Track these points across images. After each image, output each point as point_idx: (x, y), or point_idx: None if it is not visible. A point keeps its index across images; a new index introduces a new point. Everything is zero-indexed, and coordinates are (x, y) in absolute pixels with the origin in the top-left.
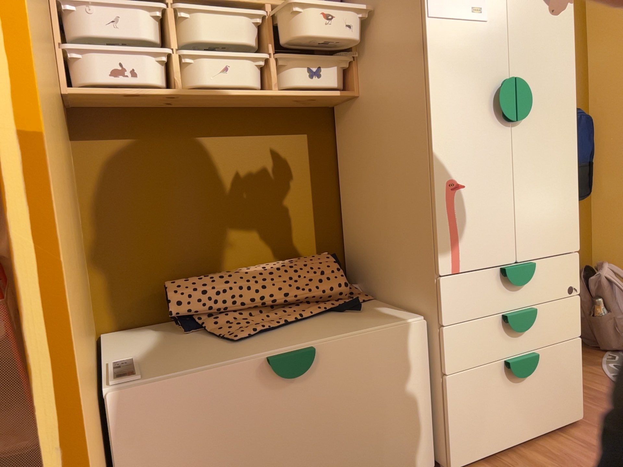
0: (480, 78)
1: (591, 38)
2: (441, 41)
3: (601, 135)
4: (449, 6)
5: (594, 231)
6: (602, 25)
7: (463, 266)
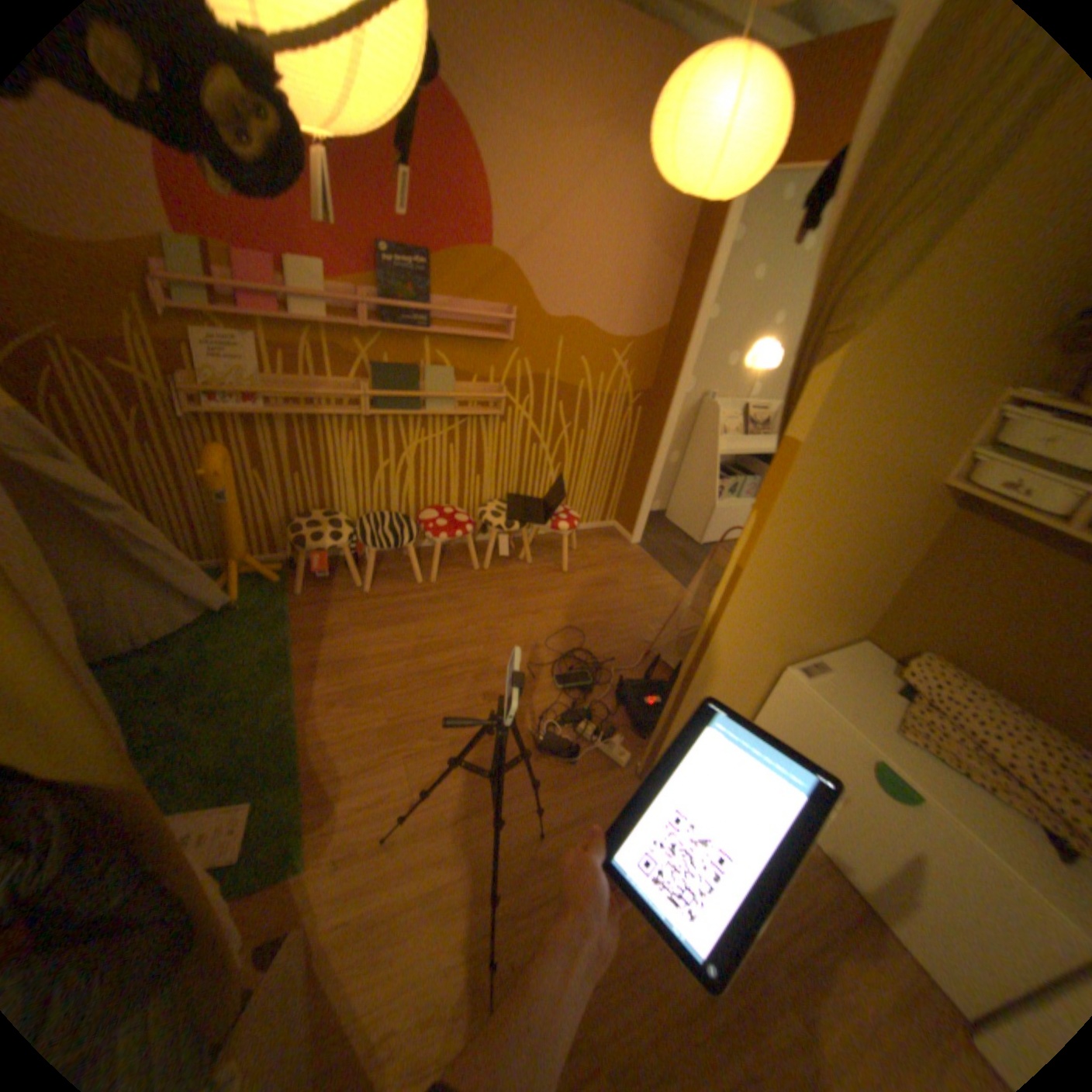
0: None
1: None
2: None
3: None
4: None
5: None
6: None
7: None
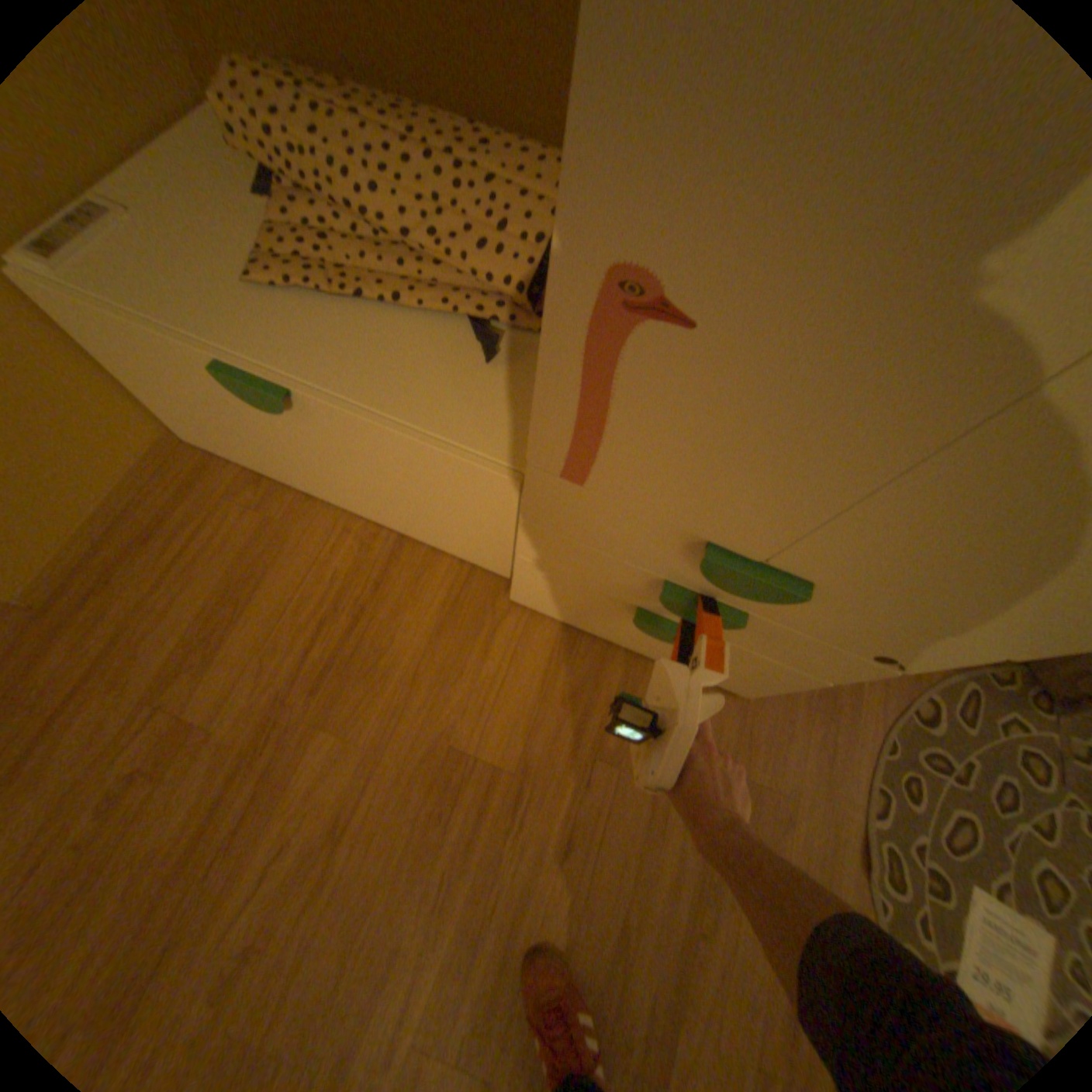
0: None
1: None
2: None
3: None
4: None
5: None
6: None
7: (594, 482)
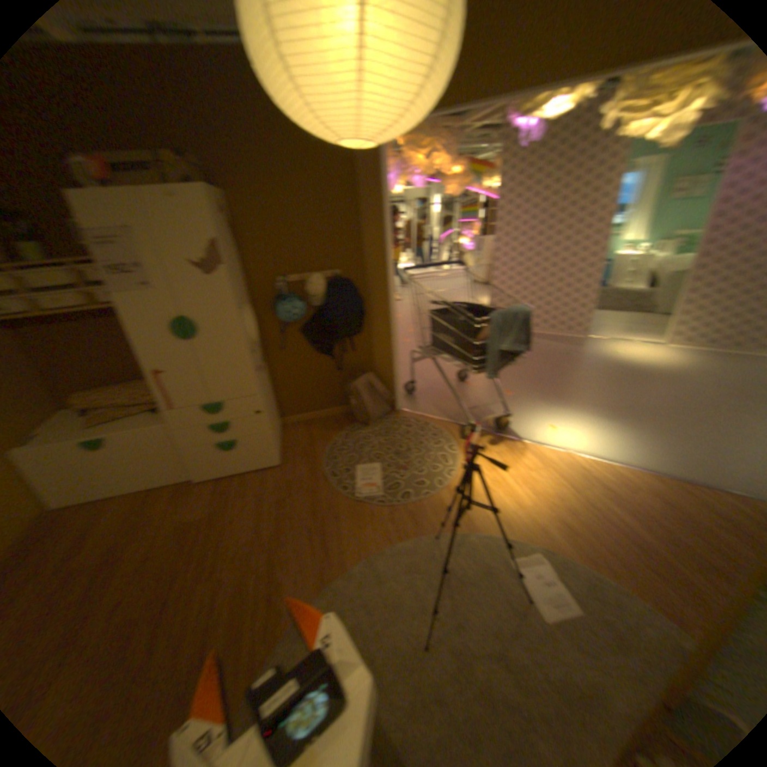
0: (154, 321)
1: (361, 228)
2: (119, 306)
3: (371, 296)
4: (118, 287)
5: (372, 354)
6: (366, 220)
7: (170, 408)
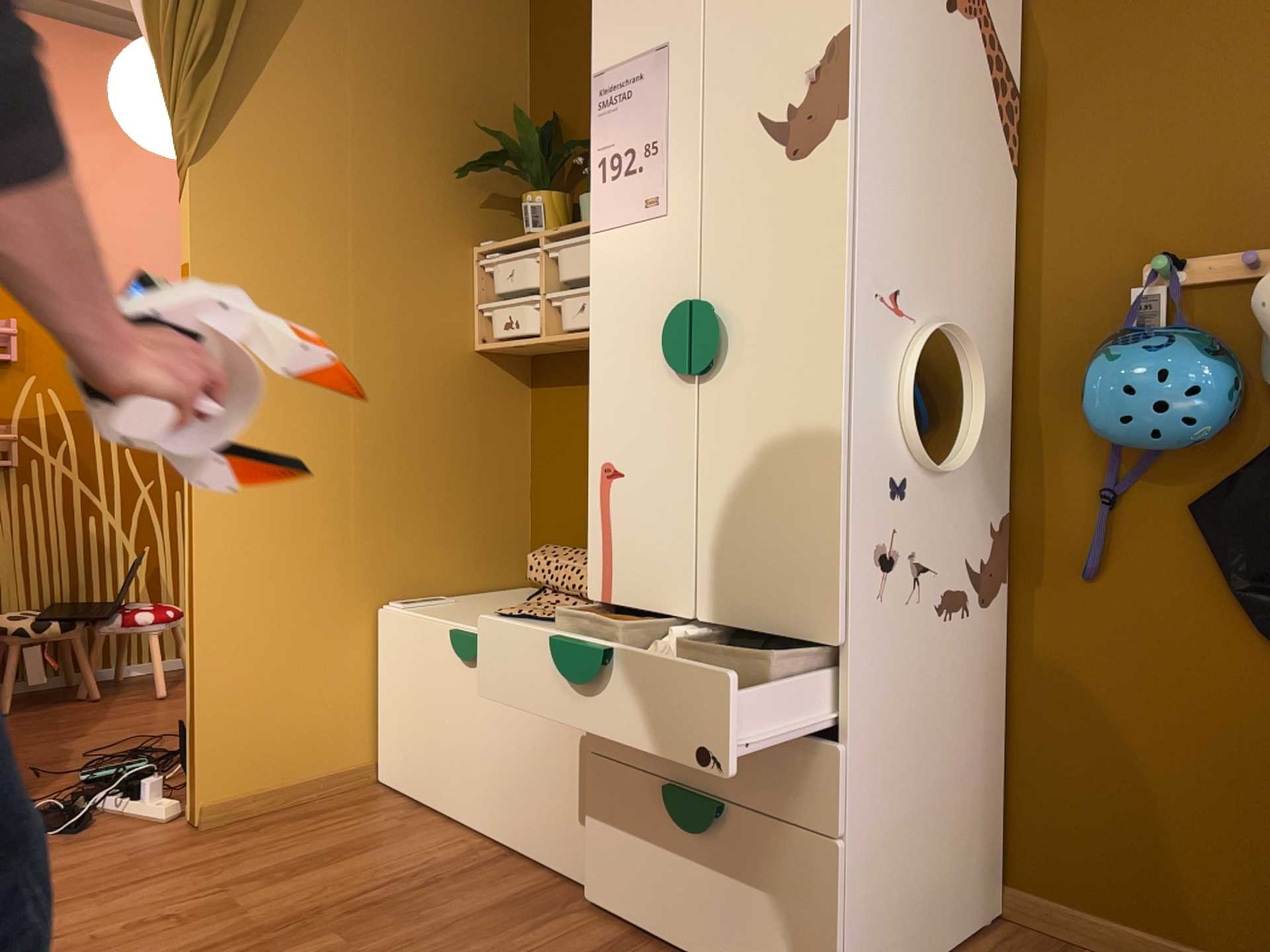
0: (654, 306)
1: None
2: (605, 262)
3: None
4: (616, 208)
5: None
6: None
7: (614, 595)
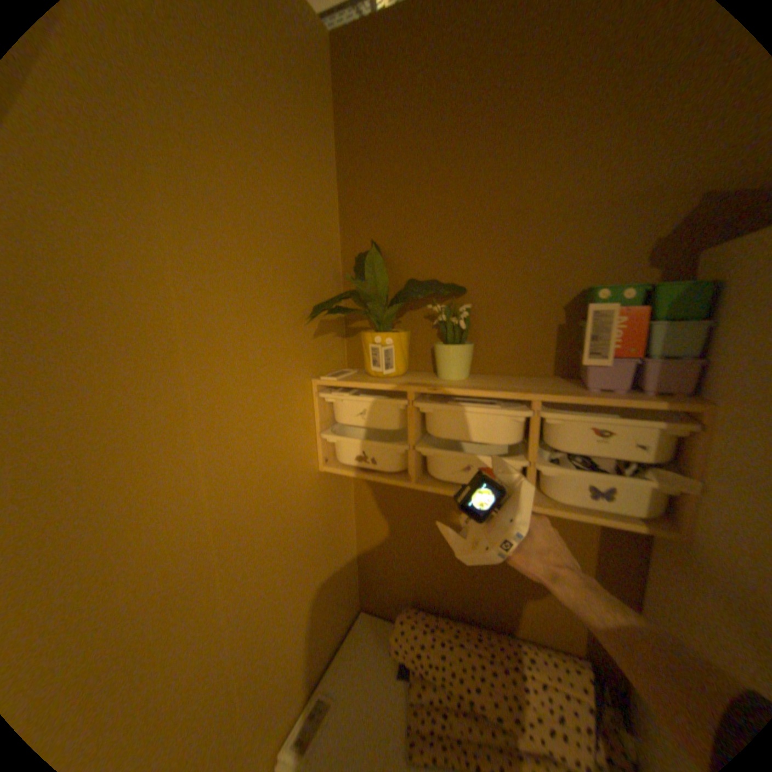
0: None
1: None
2: None
3: None
4: None
5: None
6: None
7: None
